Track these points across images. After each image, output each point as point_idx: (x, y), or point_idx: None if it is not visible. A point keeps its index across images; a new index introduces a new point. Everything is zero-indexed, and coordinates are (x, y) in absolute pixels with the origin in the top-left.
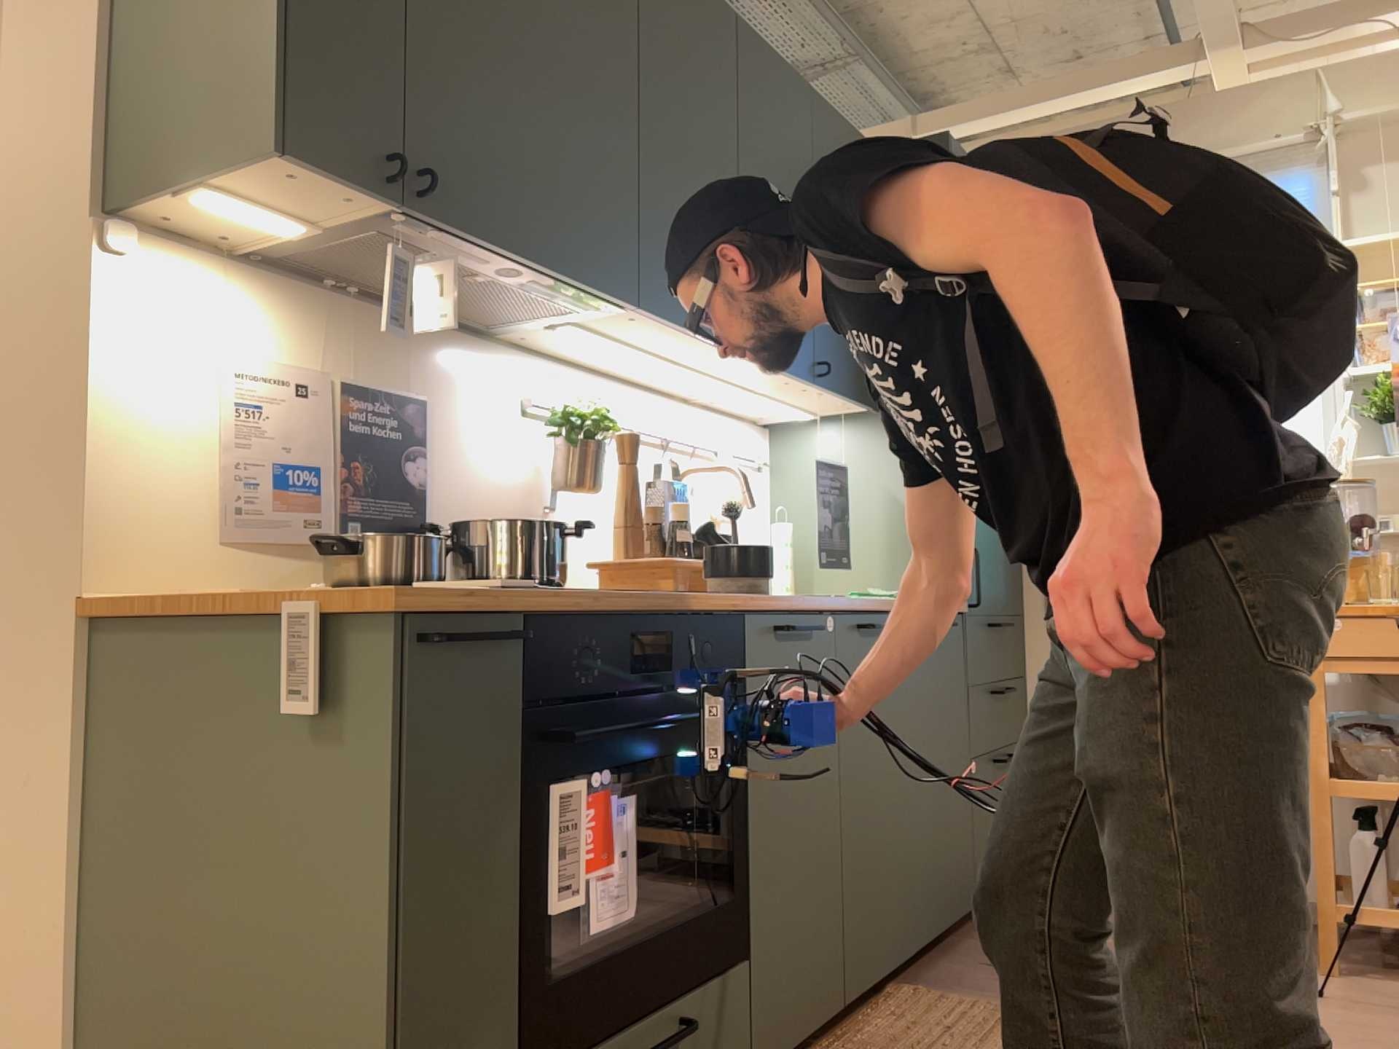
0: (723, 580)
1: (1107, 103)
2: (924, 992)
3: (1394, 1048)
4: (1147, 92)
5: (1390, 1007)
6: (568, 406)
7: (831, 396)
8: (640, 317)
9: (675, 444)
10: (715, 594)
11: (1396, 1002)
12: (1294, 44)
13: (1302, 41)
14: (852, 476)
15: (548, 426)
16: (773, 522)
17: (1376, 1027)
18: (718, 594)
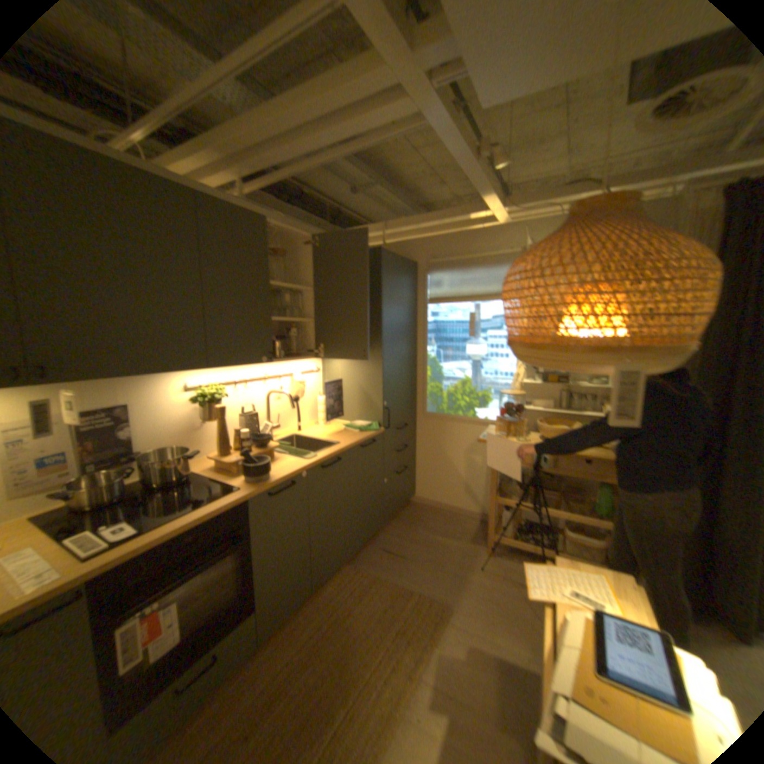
0: (245, 479)
1: (456, 222)
2: (351, 571)
3: (493, 604)
4: (470, 219)
5: (501, 578)
6: (203, 390)
7: (332, 357)
8: (216, 367)
9: (271, 377)
10: (236, 491)
11: (504, 574)
12: (522, 209)
13: (526, 208)
14: (347, 378)
15: (193, 401)
16: (319, 395)
17: (492, 590)
18: (236, 493)
